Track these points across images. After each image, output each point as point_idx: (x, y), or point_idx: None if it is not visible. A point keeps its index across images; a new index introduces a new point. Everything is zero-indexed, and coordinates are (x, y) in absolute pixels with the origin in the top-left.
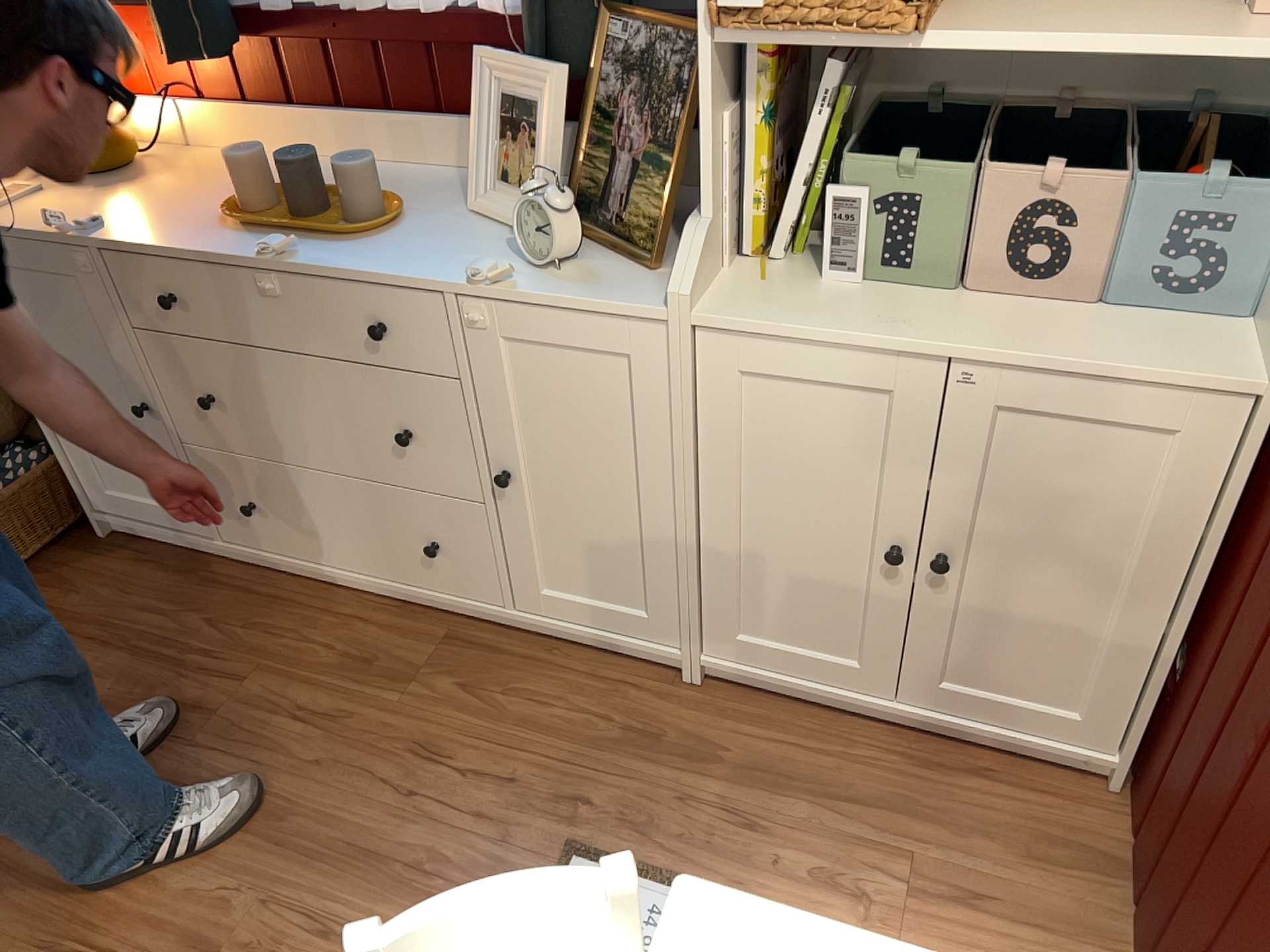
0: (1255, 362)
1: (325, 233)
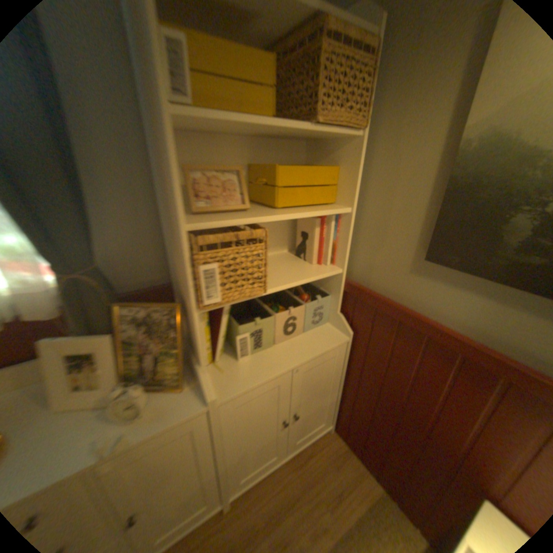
0: (341, 336)
1: None
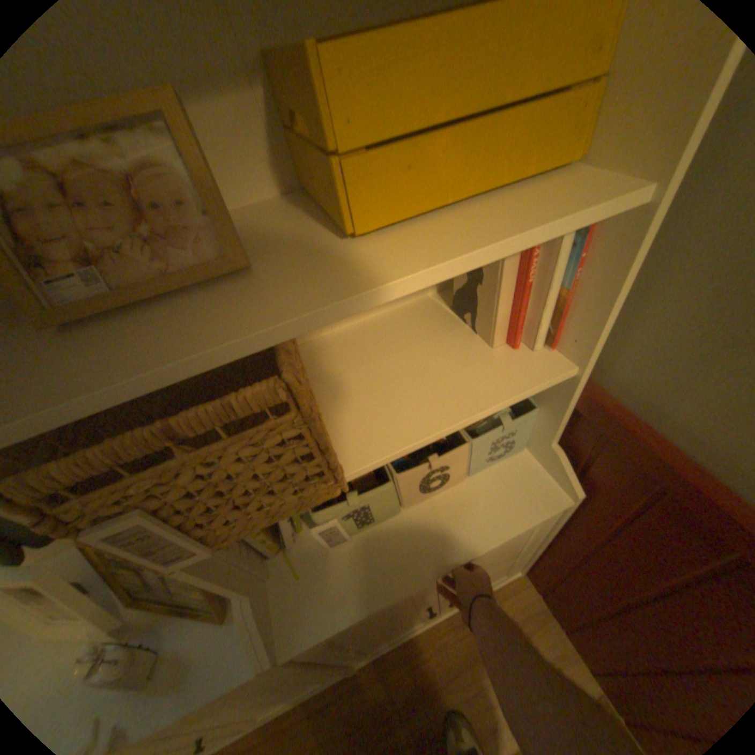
0: (557, 491)
1: None
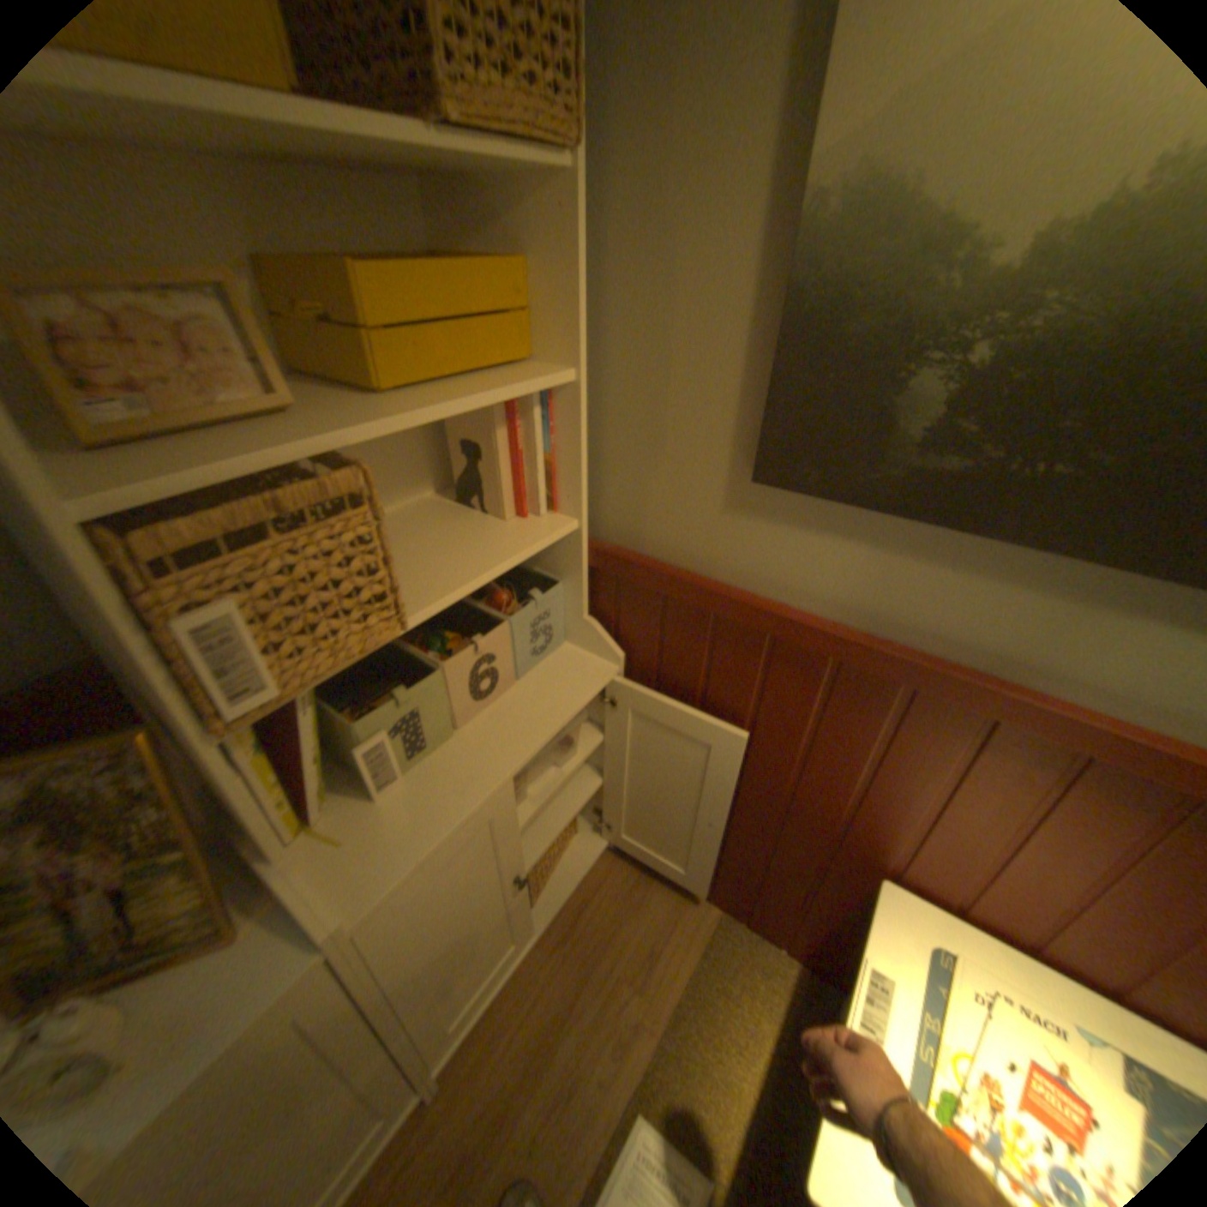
0: (602, 663)
1: None
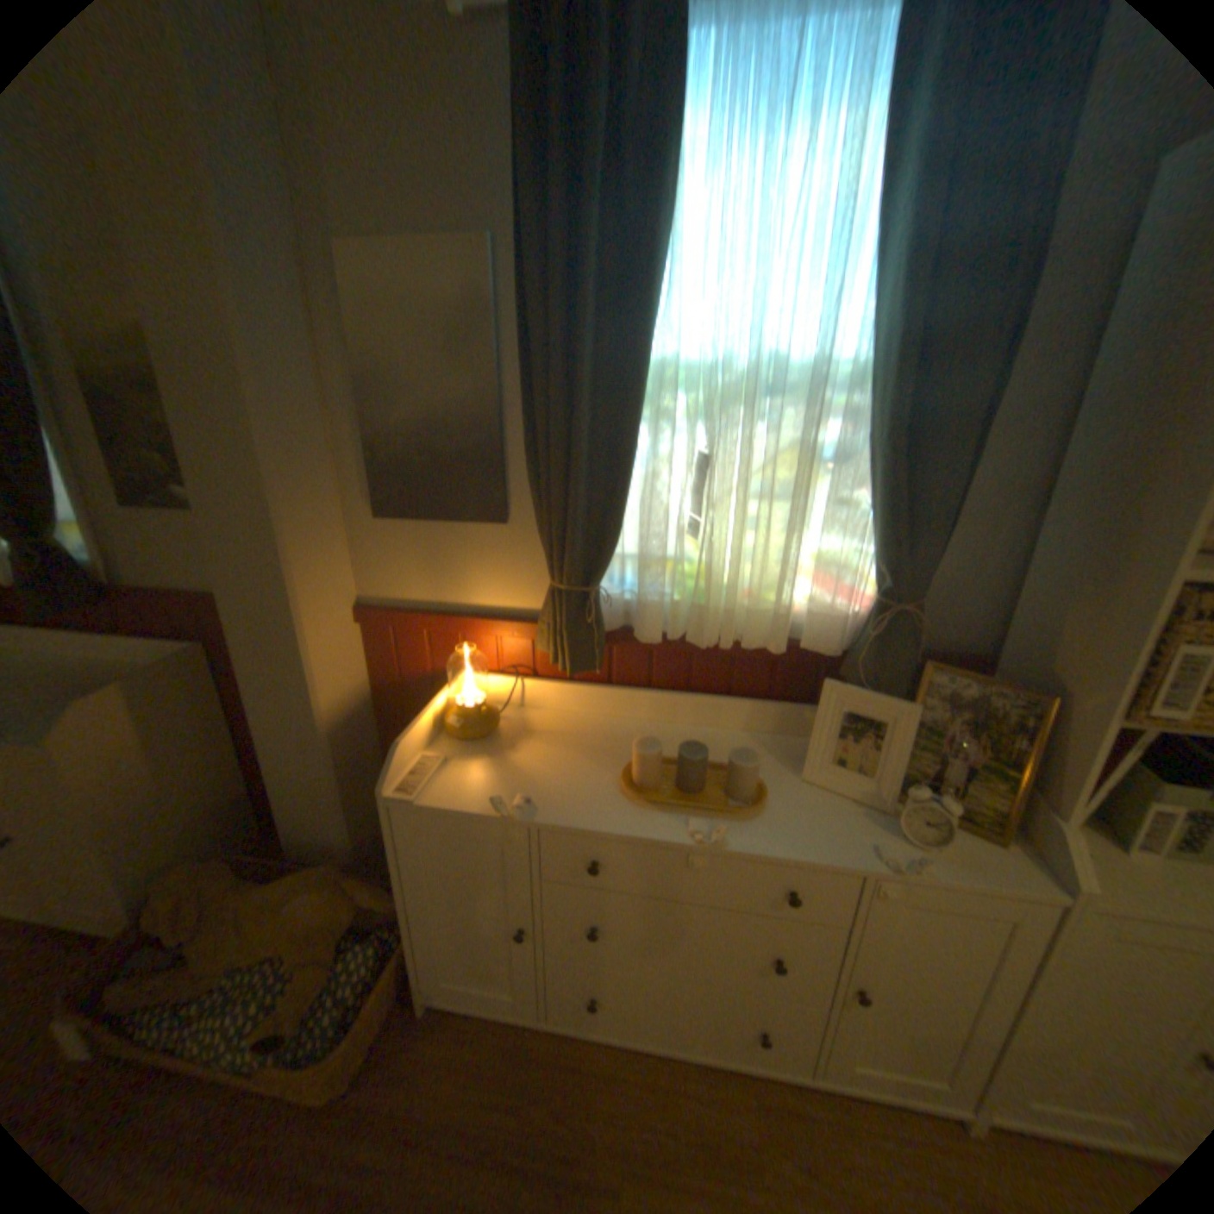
0: None
1: (721, 811)
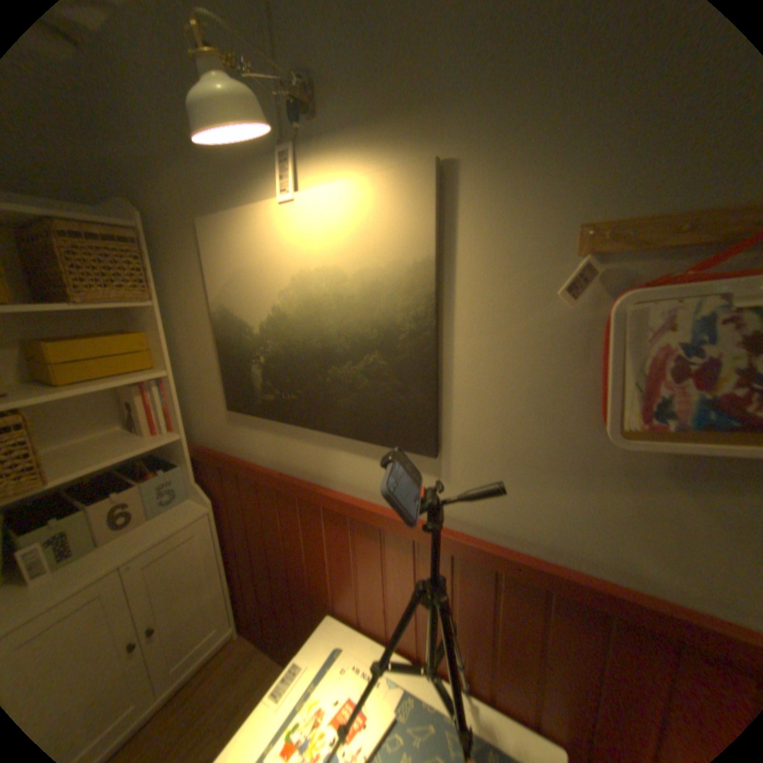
0: (199, 509)
1: None
